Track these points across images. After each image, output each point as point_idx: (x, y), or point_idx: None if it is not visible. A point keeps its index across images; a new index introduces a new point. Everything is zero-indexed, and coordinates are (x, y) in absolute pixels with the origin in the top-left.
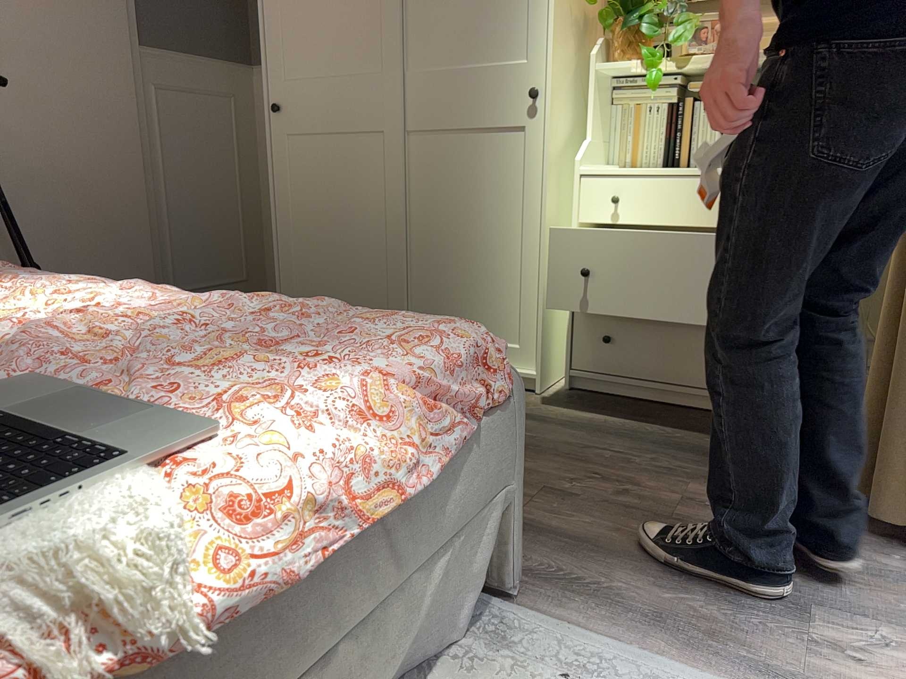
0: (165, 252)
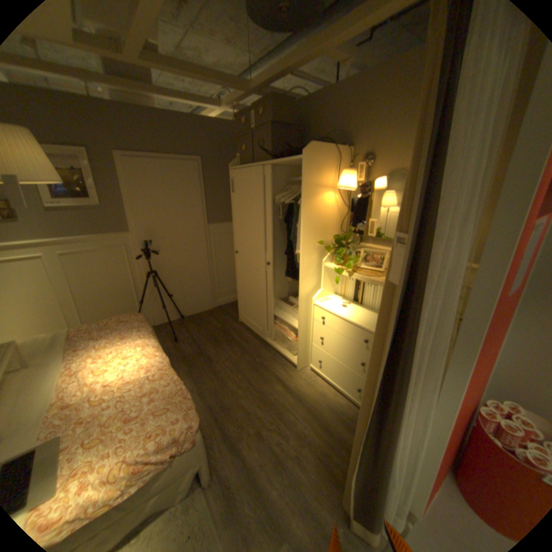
0: (214, 283)
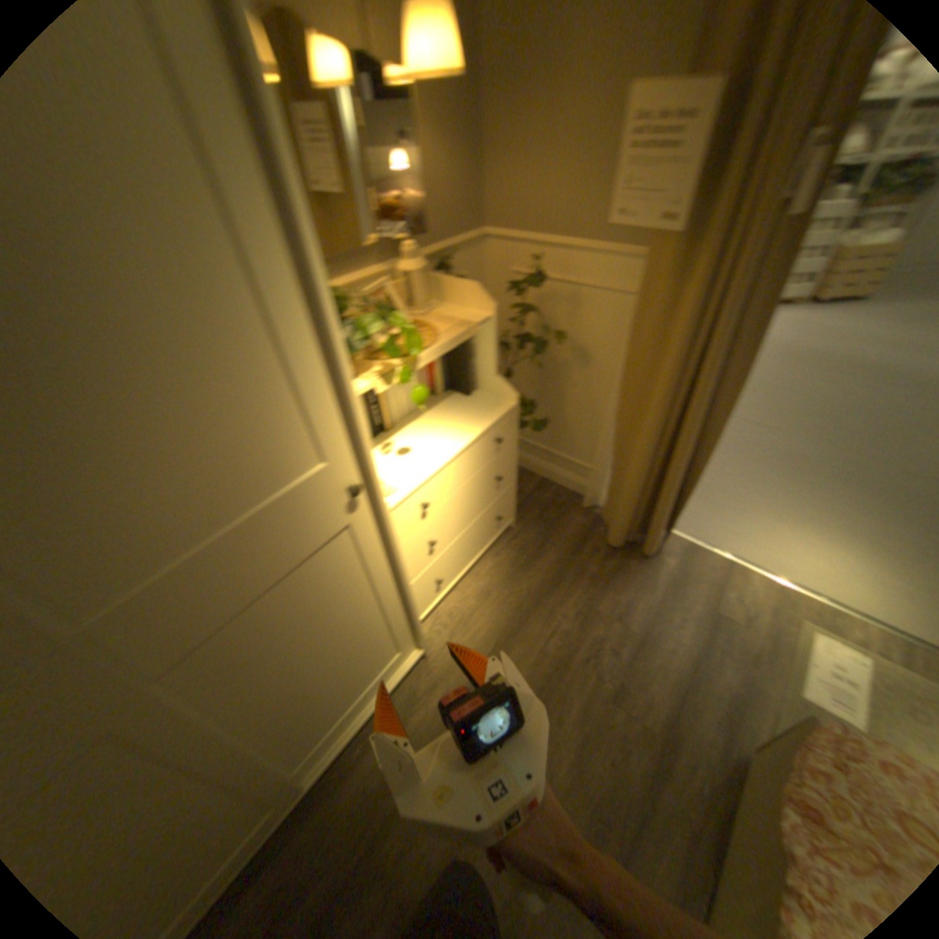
0: None
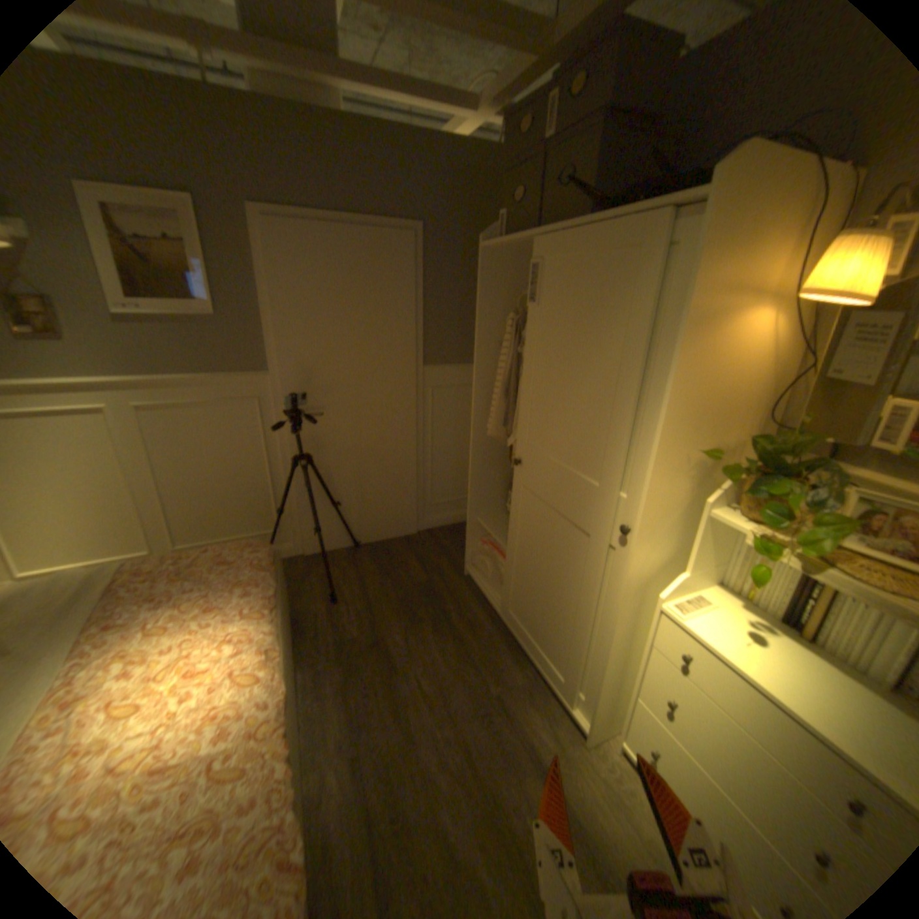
0: (424, 483)
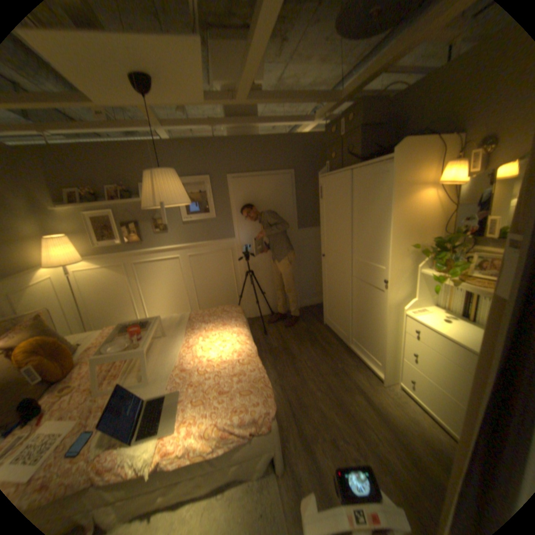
0: (302, 284)
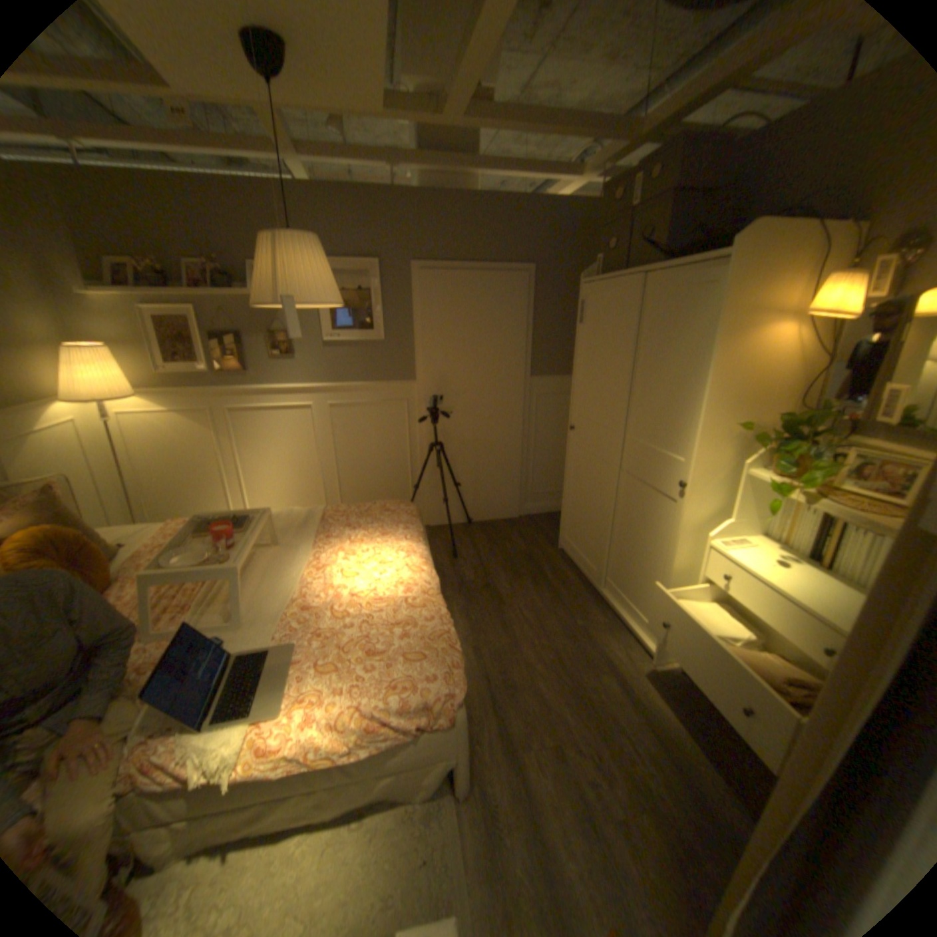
0: (526, 475)
